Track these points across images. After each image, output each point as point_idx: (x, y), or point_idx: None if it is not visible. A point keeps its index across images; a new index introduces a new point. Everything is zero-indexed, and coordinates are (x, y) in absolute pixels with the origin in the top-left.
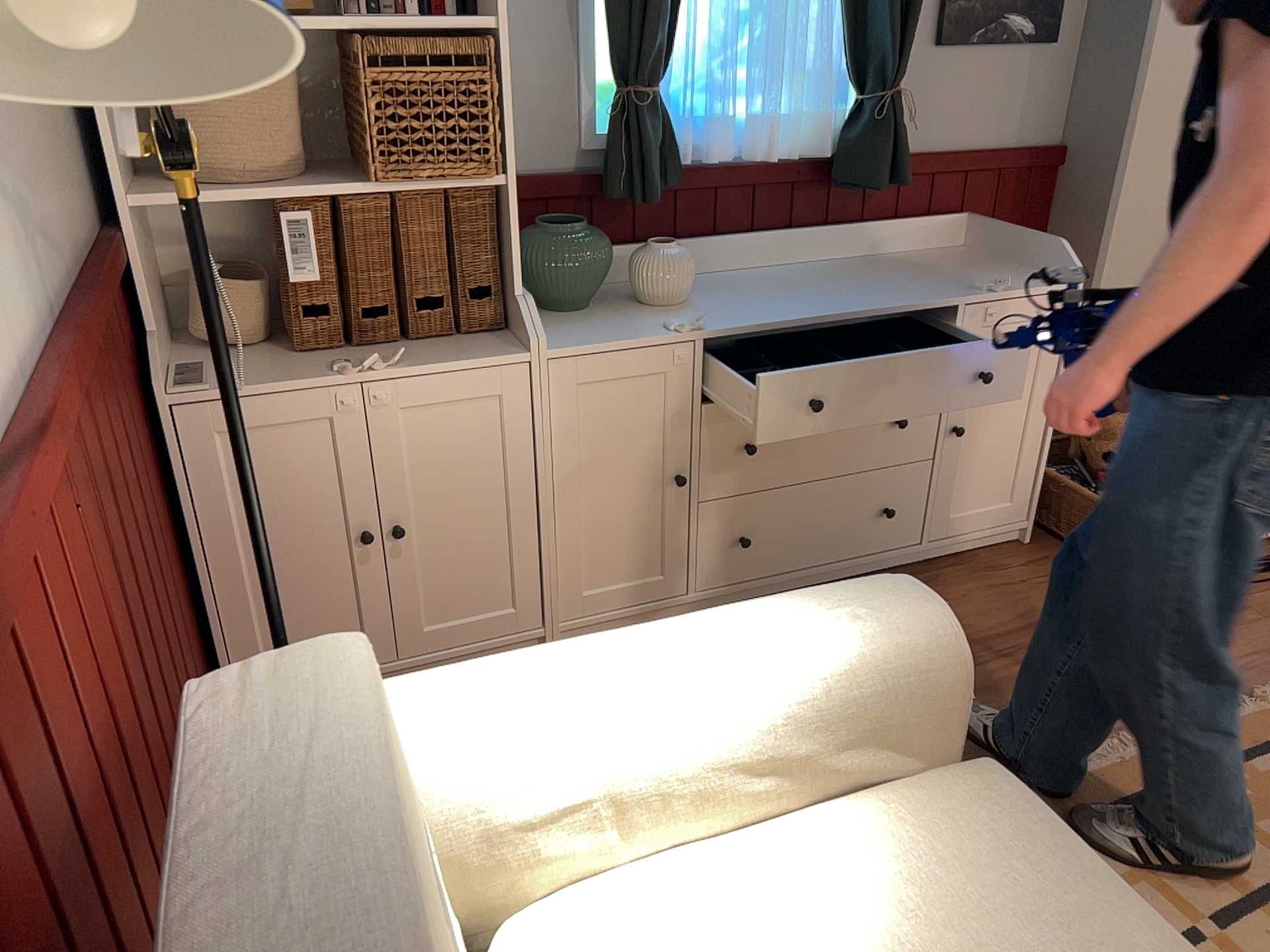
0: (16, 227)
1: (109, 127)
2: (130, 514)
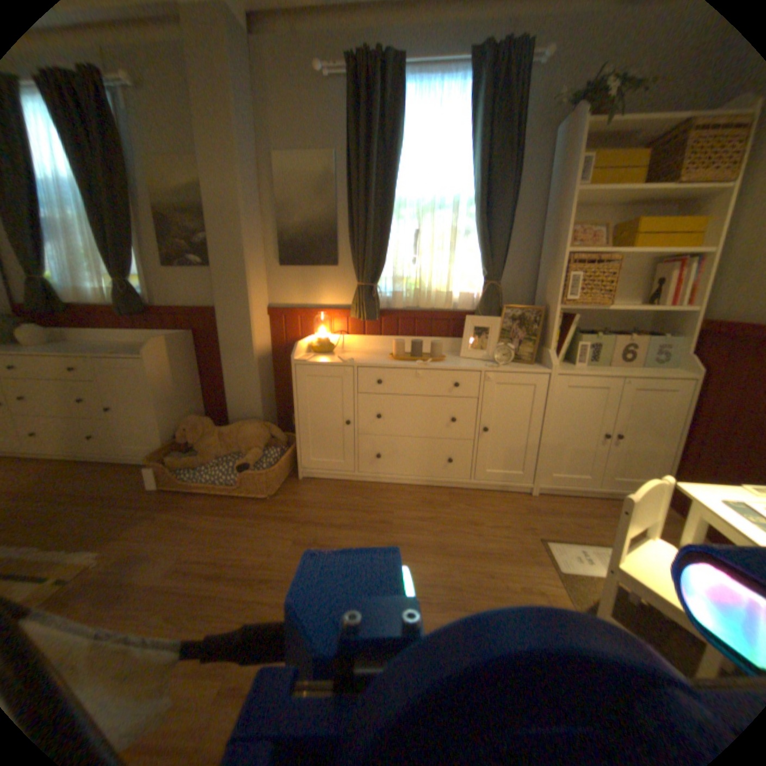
0: None
1: None
2: None
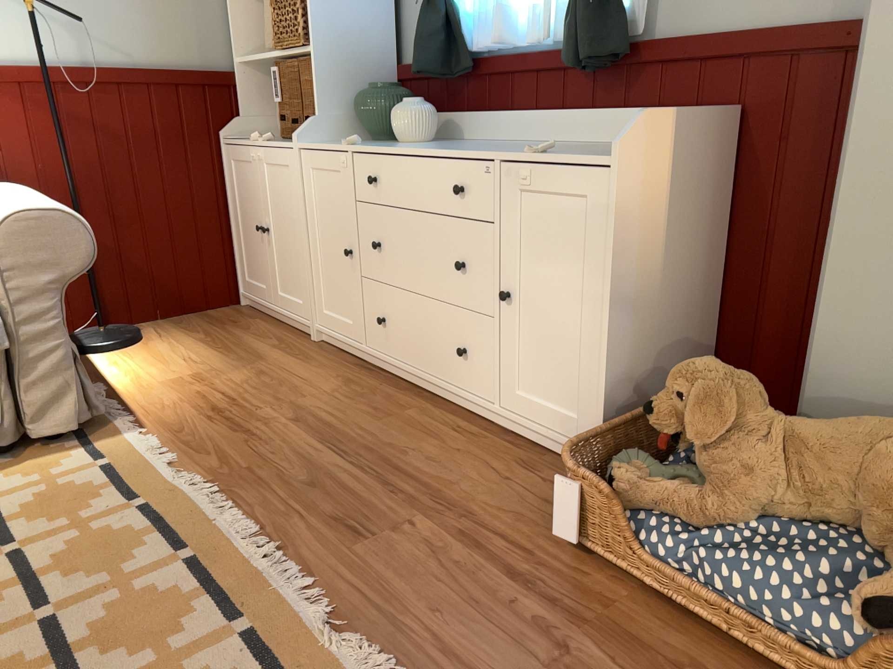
0: (76, 36)
1: (235, 30)
2: (137, 157)
